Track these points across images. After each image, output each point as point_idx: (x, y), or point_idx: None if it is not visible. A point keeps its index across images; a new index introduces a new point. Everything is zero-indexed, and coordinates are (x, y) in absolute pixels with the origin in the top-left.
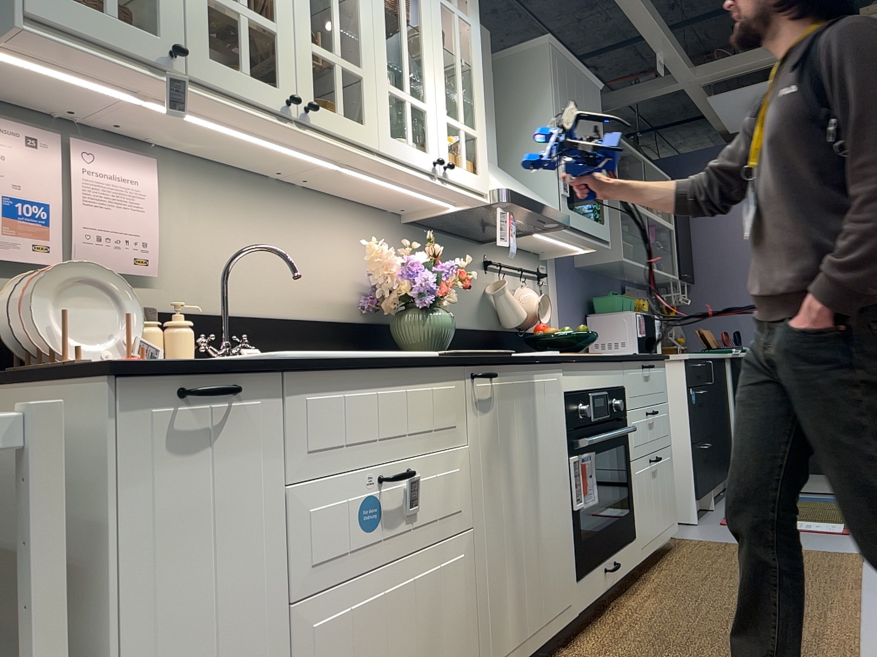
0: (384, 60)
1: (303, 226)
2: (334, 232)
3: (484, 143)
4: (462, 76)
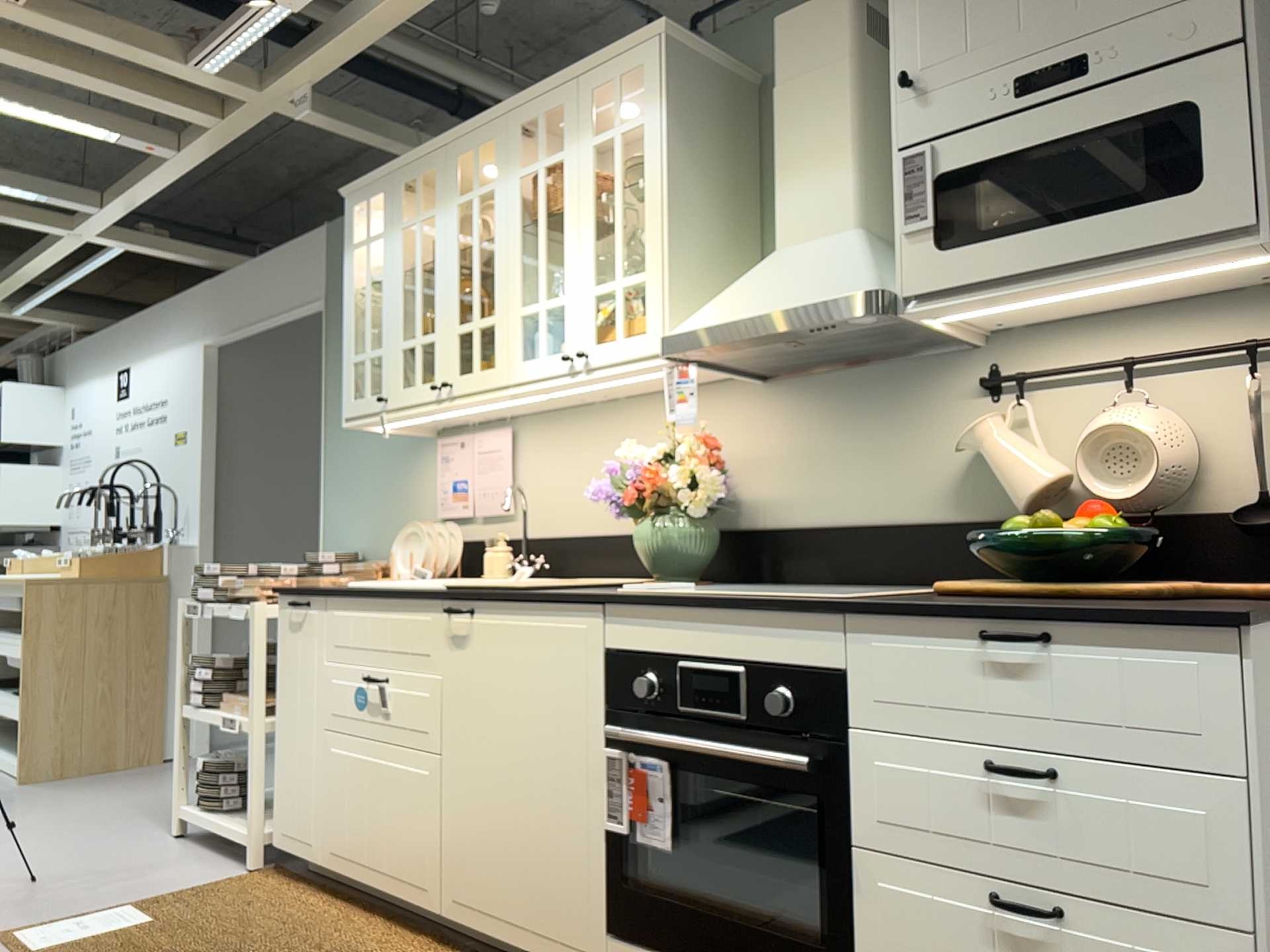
0: (516, 286)
1: (623, 436)
2: (657, 431)
3: (655, 281)
4: (619, 215)
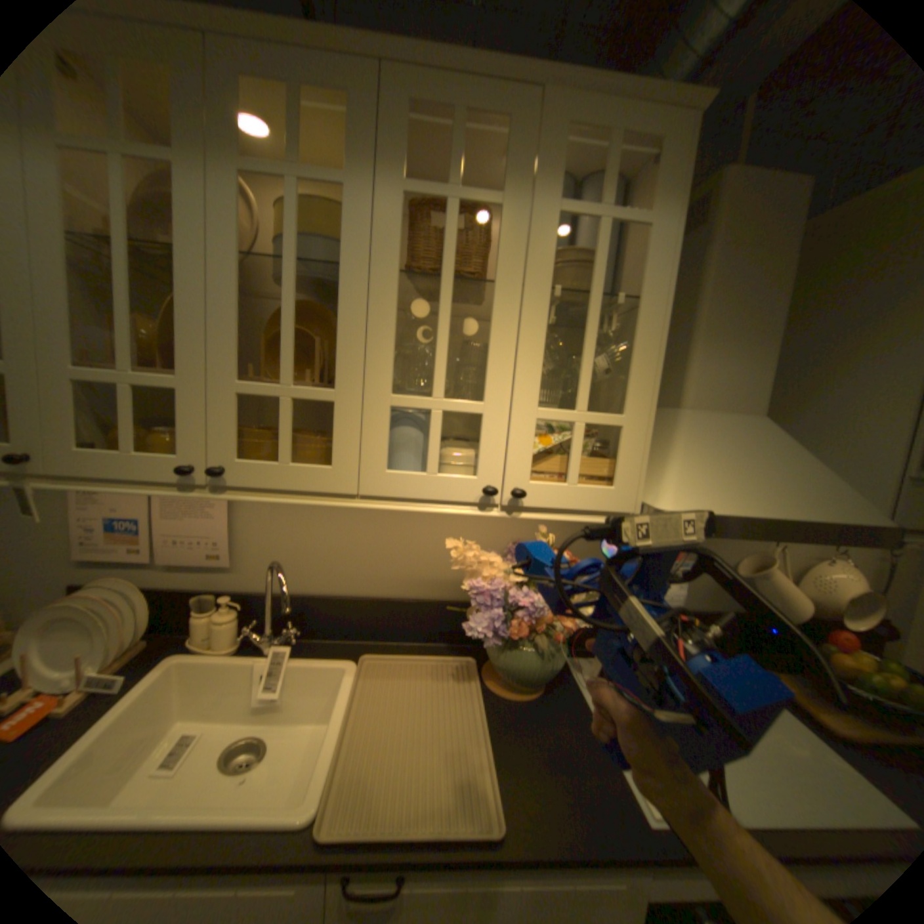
0: (387, 360)
1: None
2: None
3: (639, 432)
4: (596, 329)
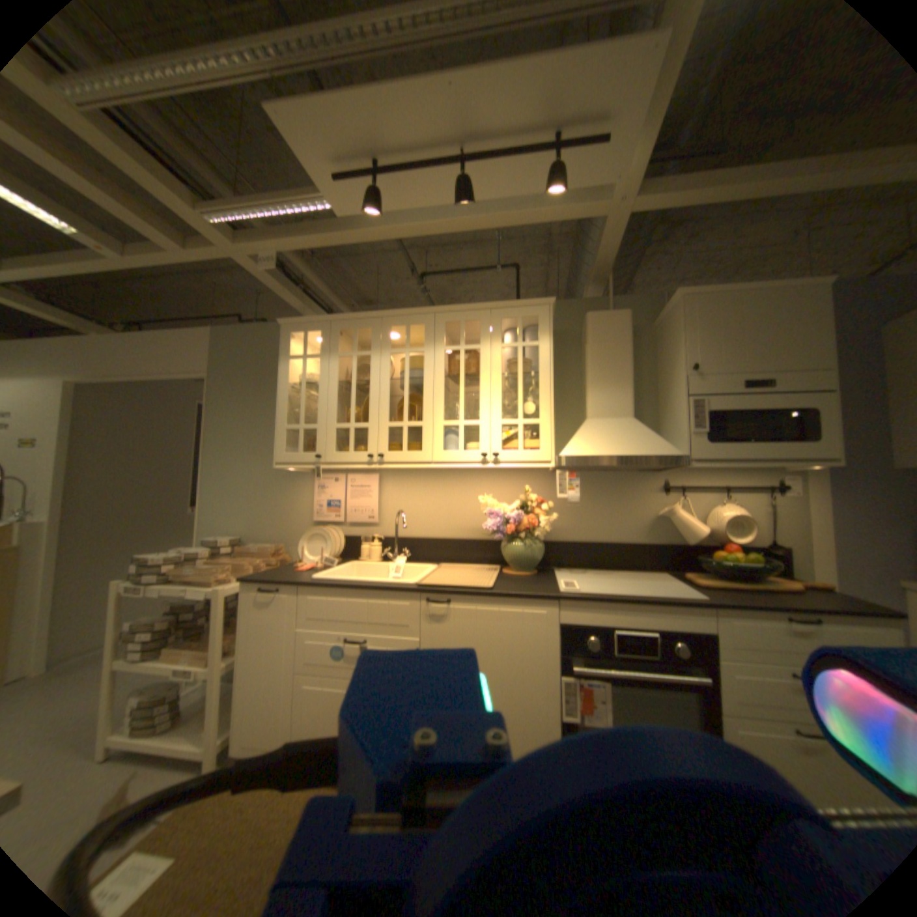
0: (440, 408)
1: (461, 487)
2: (484, 487)
3: (546, 425)
4: (521, 386)
